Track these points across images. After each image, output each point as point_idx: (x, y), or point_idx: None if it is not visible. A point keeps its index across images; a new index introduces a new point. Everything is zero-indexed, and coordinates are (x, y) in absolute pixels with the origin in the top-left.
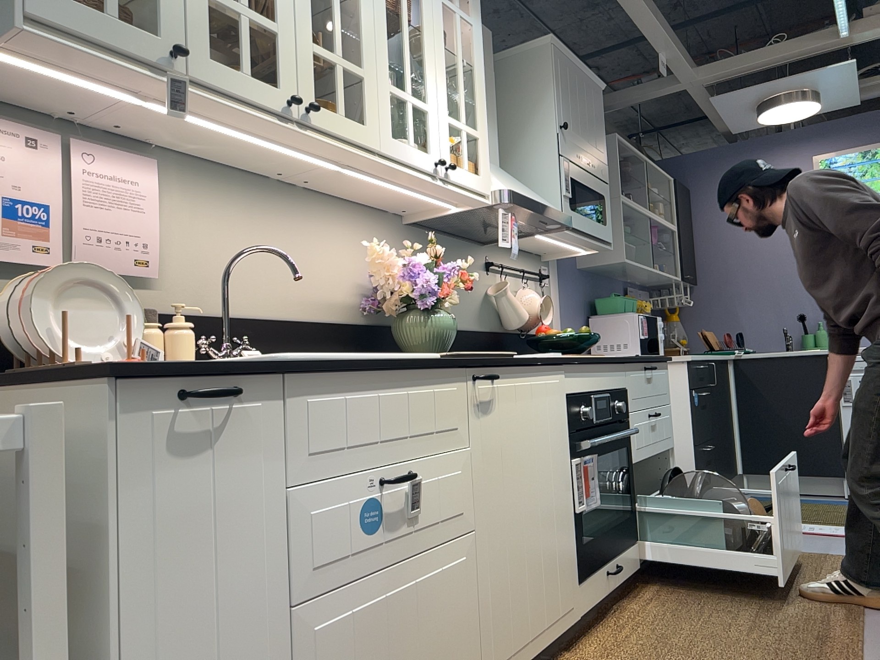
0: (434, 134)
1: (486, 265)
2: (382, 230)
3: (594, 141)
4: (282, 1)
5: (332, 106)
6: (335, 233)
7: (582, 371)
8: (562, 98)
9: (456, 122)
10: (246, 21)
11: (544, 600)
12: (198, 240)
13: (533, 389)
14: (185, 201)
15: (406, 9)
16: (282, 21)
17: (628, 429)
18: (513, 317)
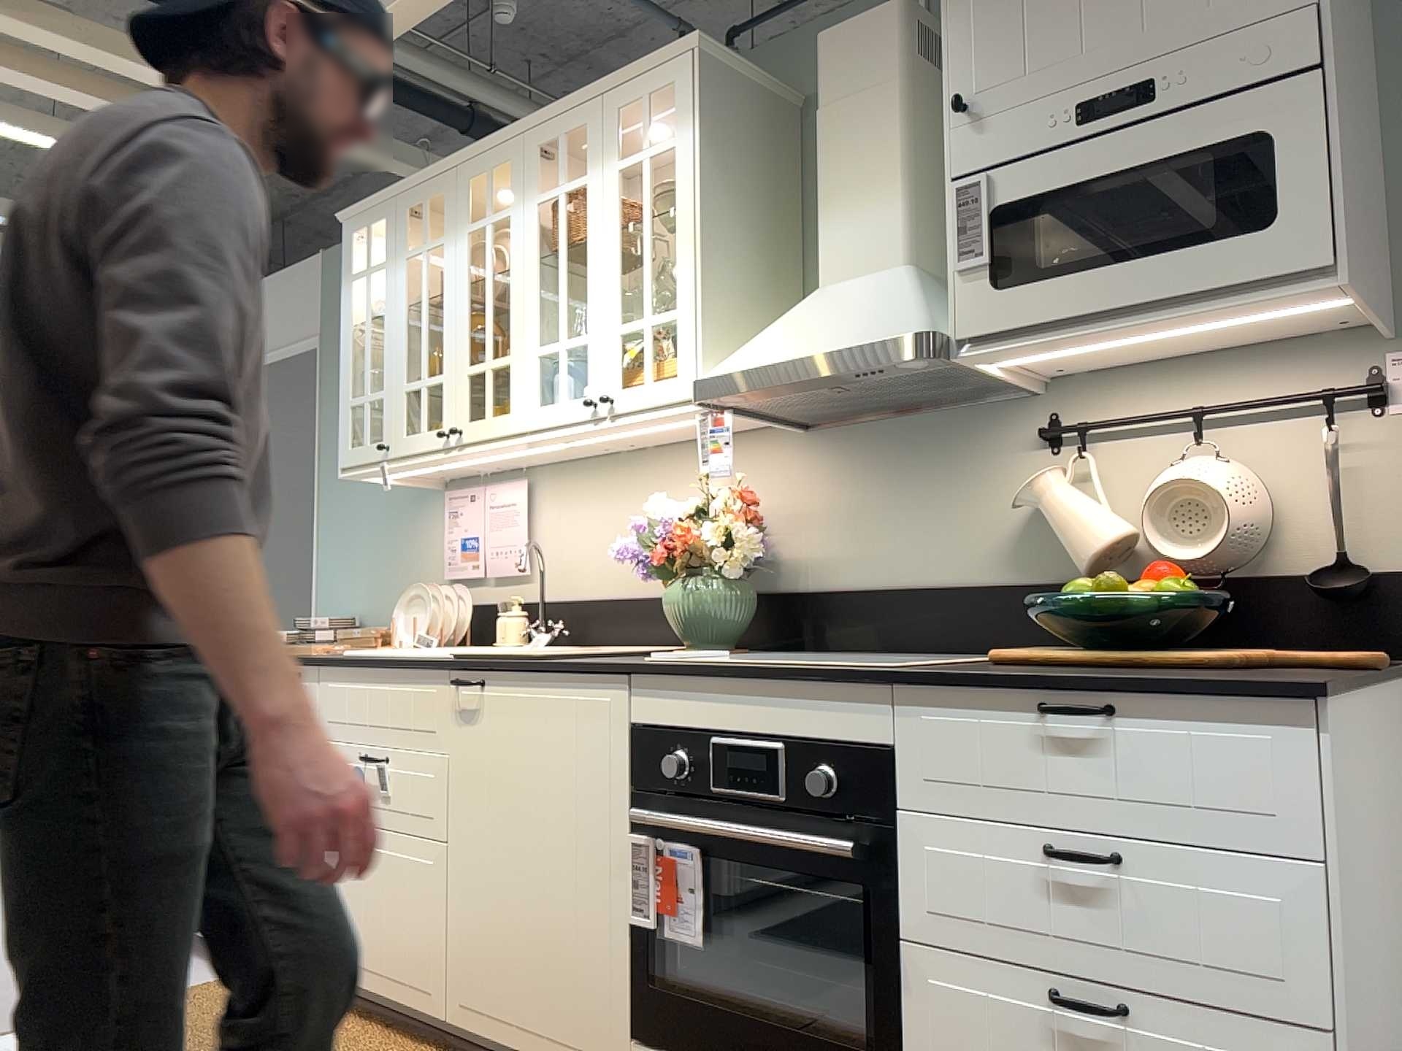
0: (592, 365)
1: (1040, 438)
2: (761, 455)
3: (1176, 4)
4: (446, 350)
5: (508, 401)
6: (689, 484)
7: (681, 689)
8: (972, 29)
9: (632, 322)
10: (424, 389)
11: (545, 999)
12: (559, 533)
13: (545, 706)
14: (552, 502)
15: (561, 237)
16: (446, 367)
17: (882, 849)
18: (1071, 549)
